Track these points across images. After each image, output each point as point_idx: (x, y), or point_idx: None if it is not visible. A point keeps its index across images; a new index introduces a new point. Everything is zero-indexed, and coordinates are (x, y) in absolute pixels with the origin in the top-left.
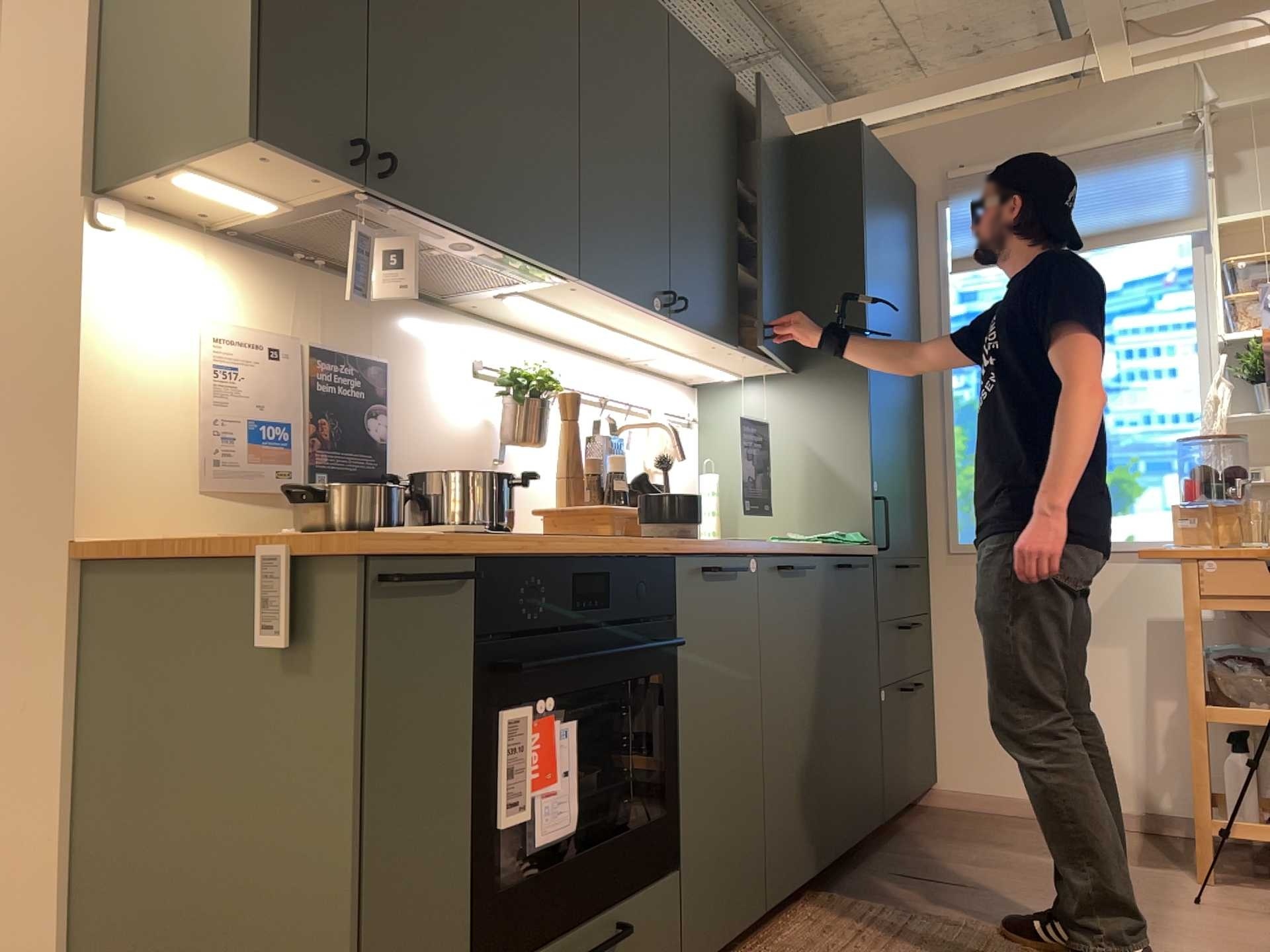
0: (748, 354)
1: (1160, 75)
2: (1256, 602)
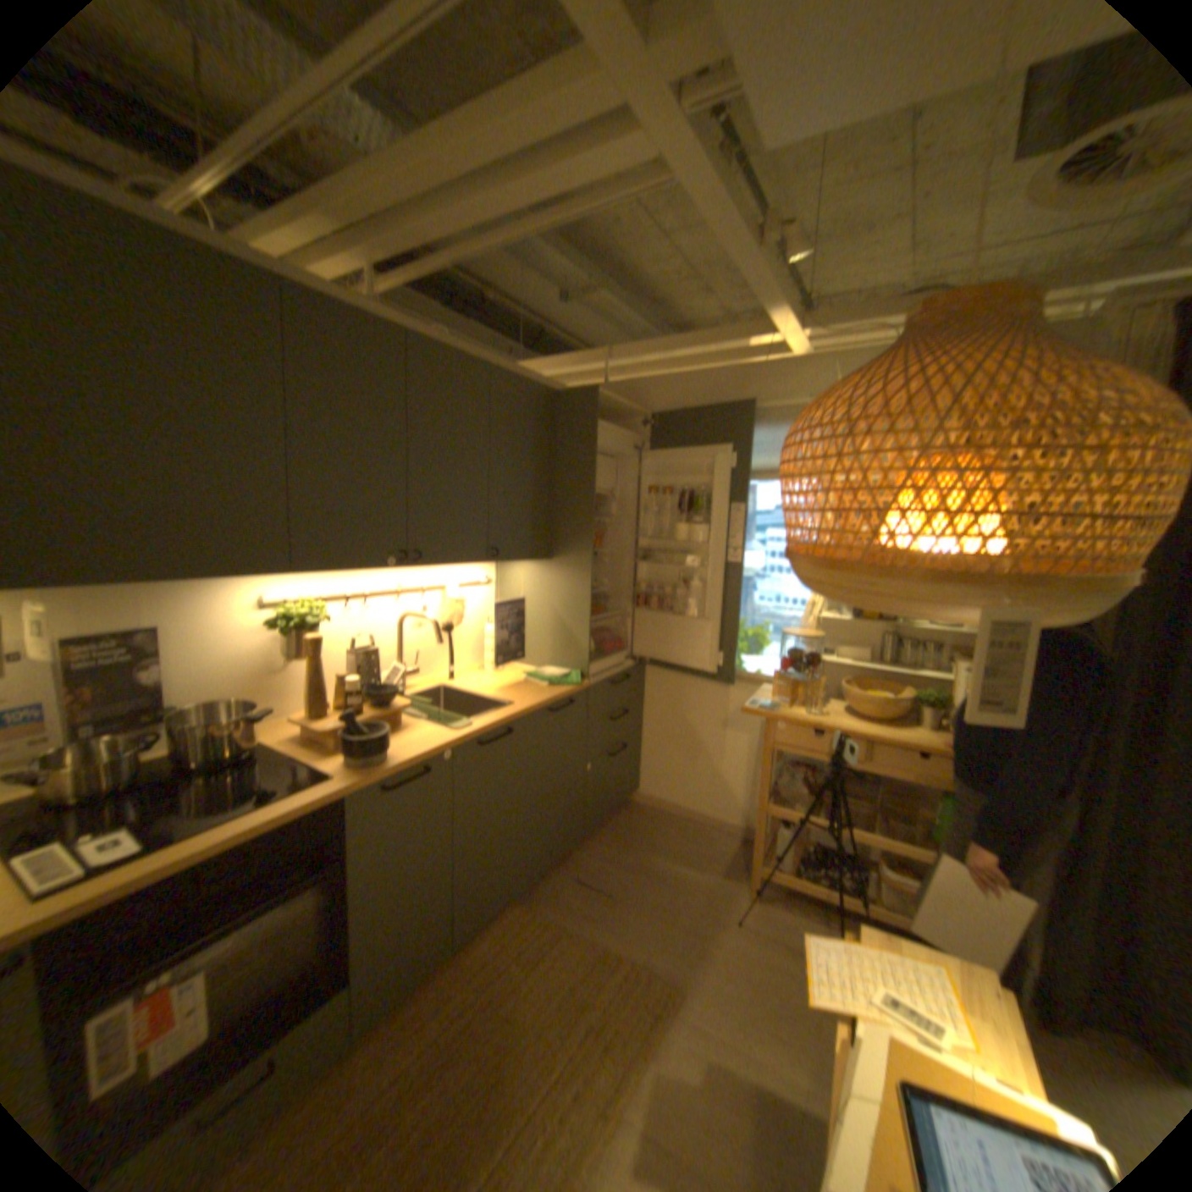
0: (500, 562)
1: (821, 356)
2: (805, 753)
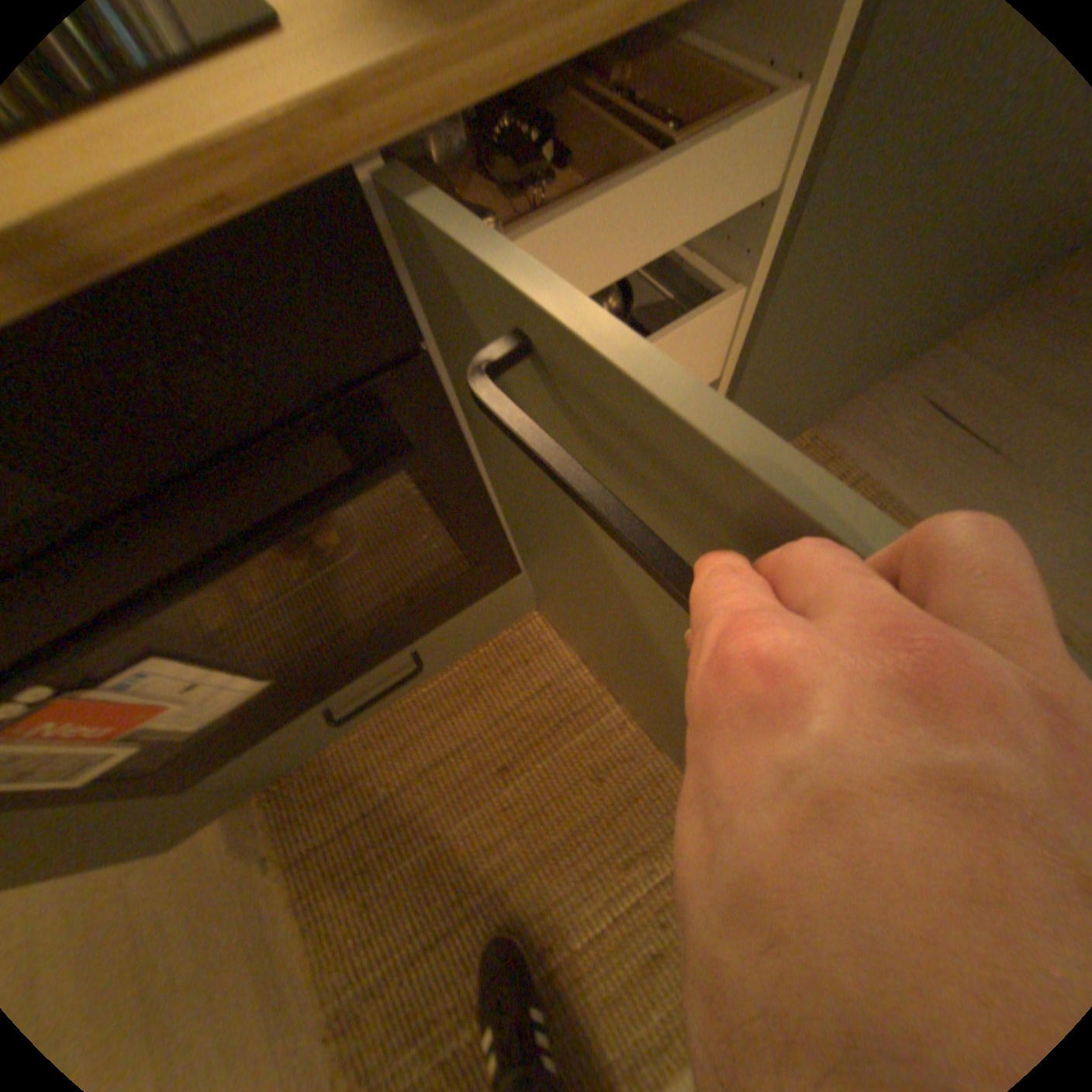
0: None
1: None
2: None
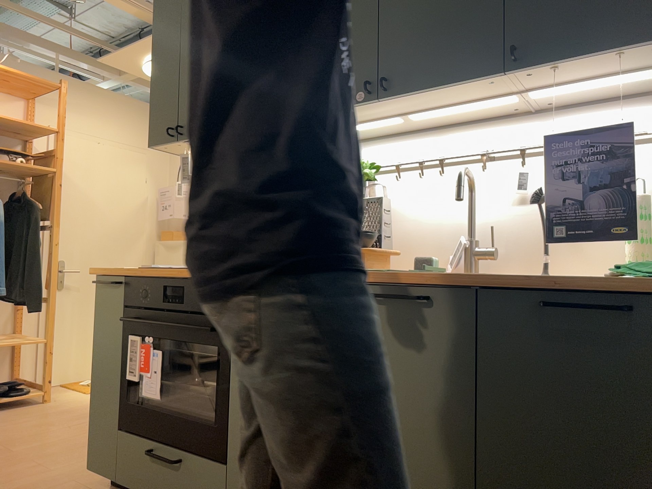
0: (547, 68)
1: None
2: None
